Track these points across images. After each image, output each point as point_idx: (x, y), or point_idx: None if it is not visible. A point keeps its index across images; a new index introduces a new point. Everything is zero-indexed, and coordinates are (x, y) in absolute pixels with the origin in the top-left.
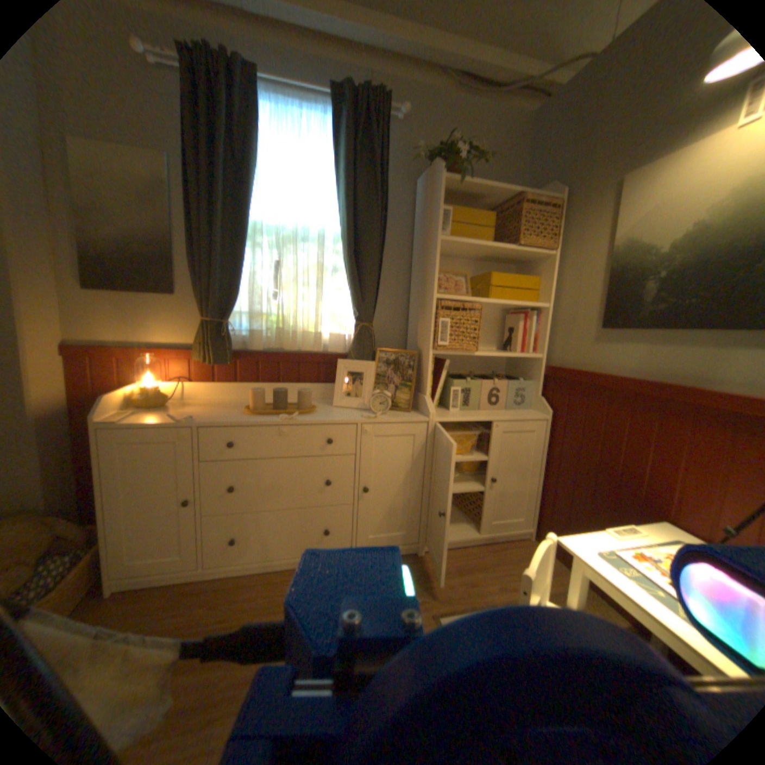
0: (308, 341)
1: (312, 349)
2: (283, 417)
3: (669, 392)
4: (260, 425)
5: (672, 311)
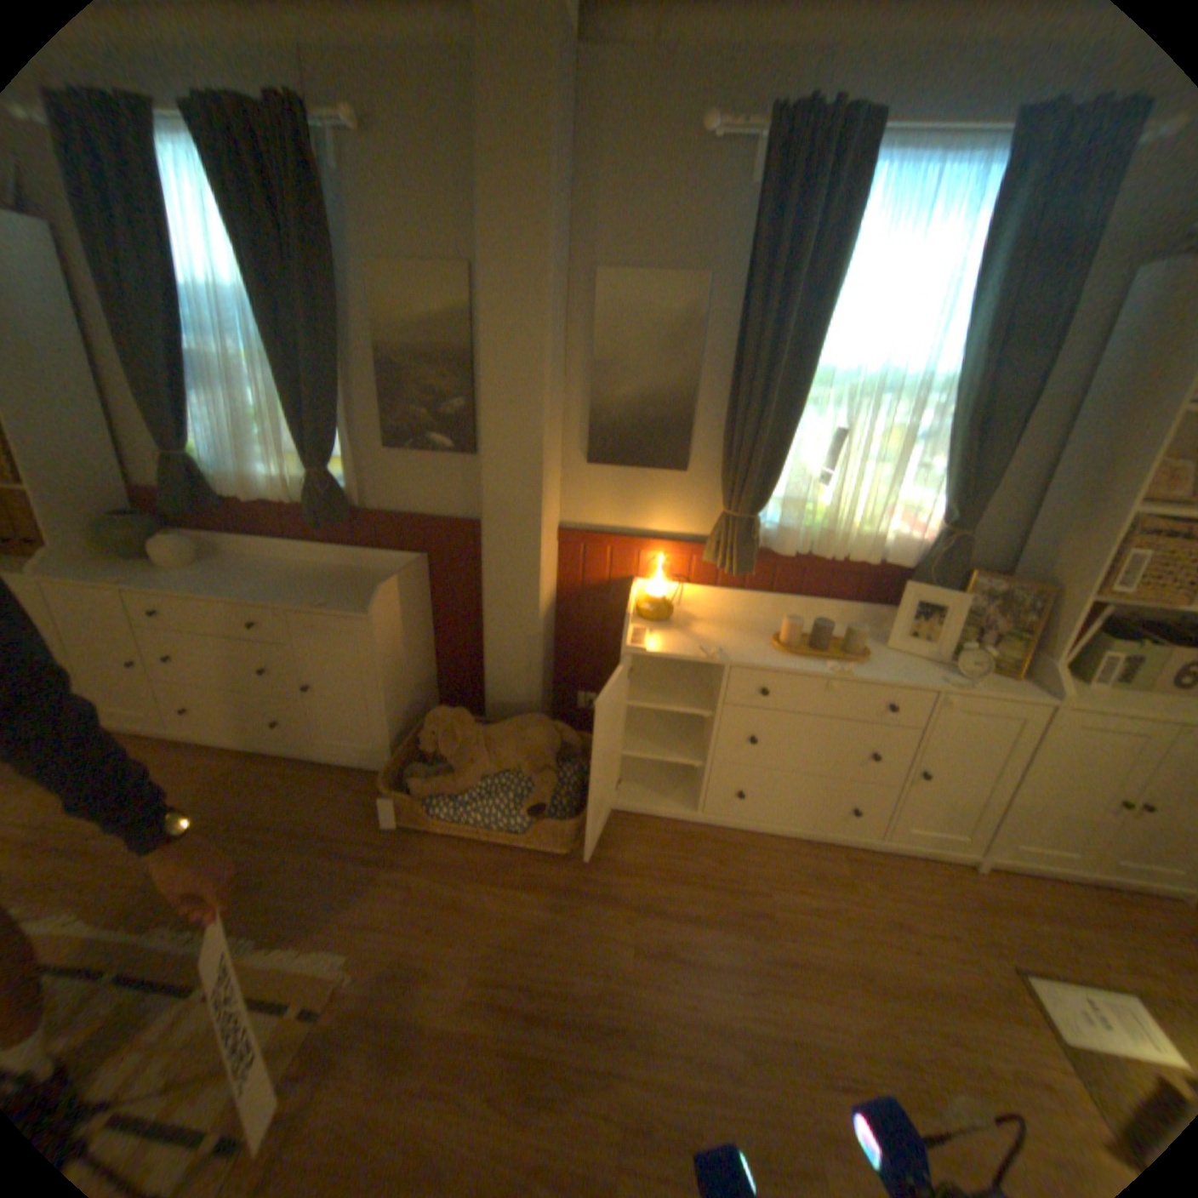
0: (856, 543)
1: (865, 559)
2: (833, 667)
3: None
4: (803, 674)
5: None
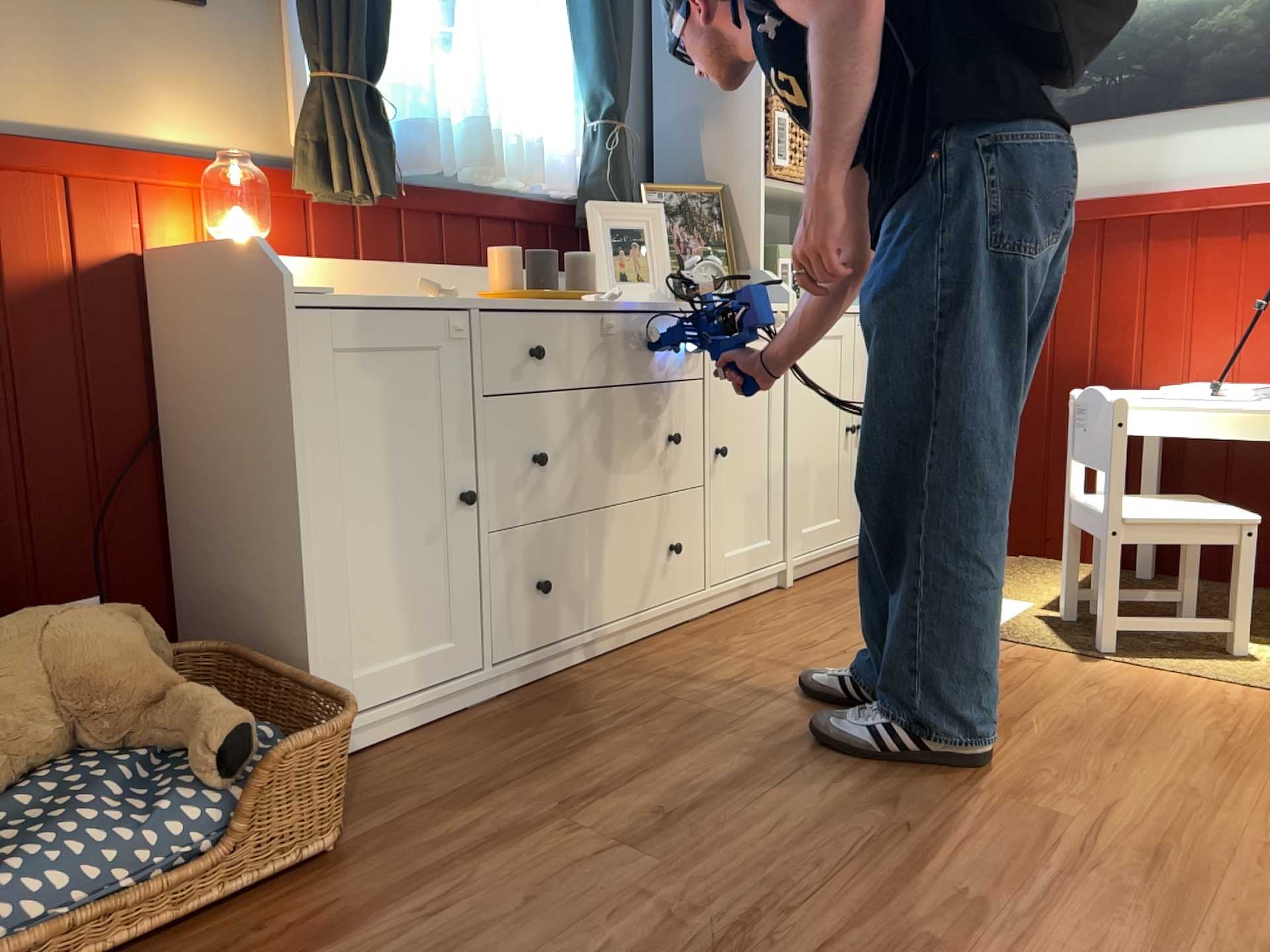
0: (501, 163)
1: (527, 178)
2: (597, 295)
3: (1108, 209)
4: (571, 310)
5: (1095, 96)
